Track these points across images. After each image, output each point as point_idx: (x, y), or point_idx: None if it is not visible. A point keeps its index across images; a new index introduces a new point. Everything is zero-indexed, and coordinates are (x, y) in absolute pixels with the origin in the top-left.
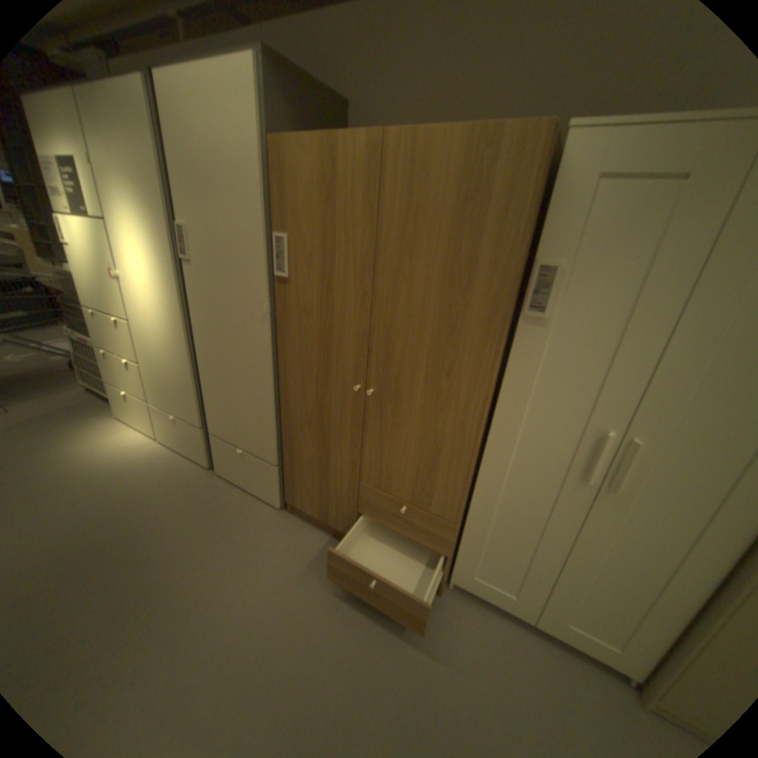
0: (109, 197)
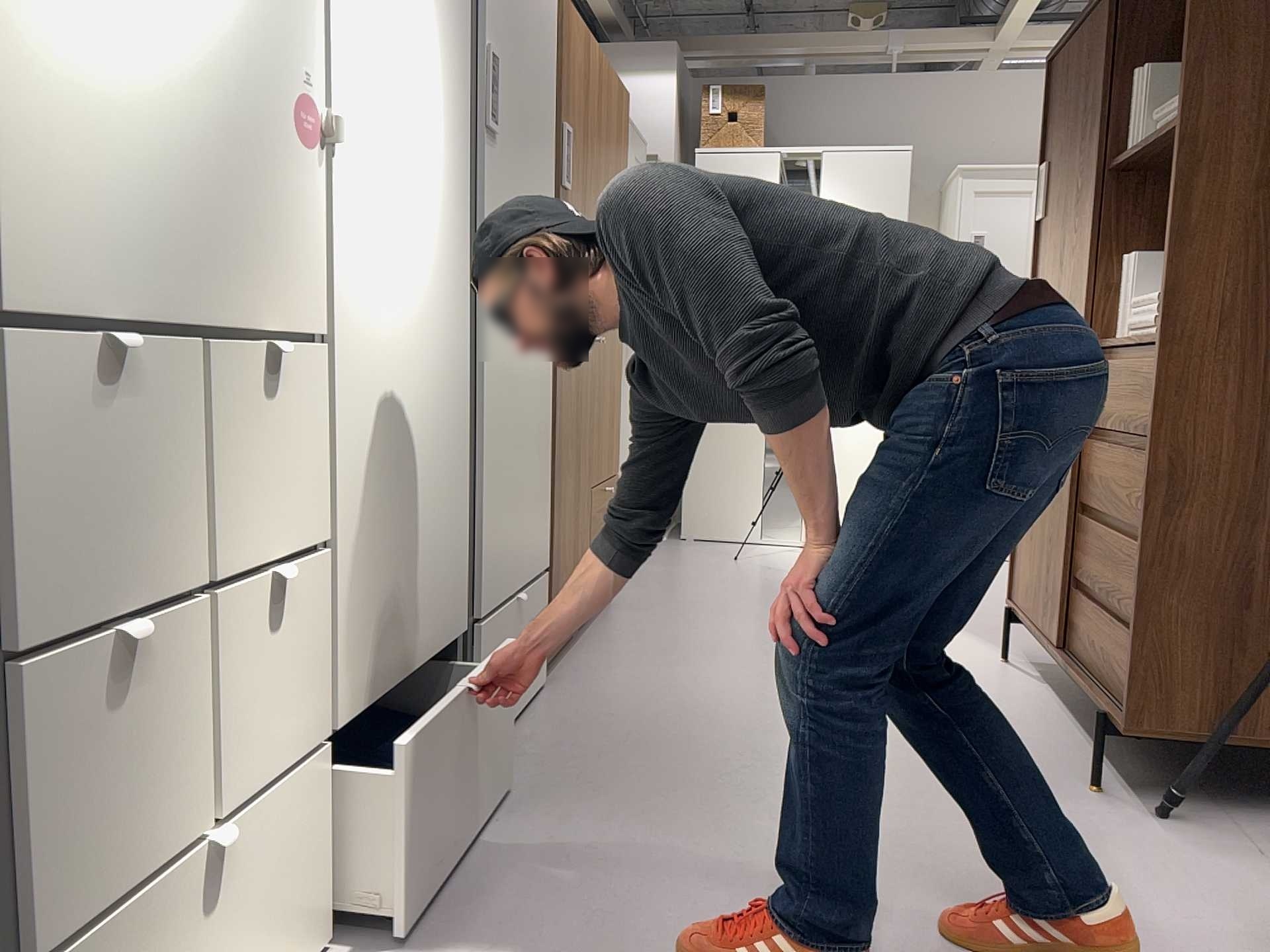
0: None
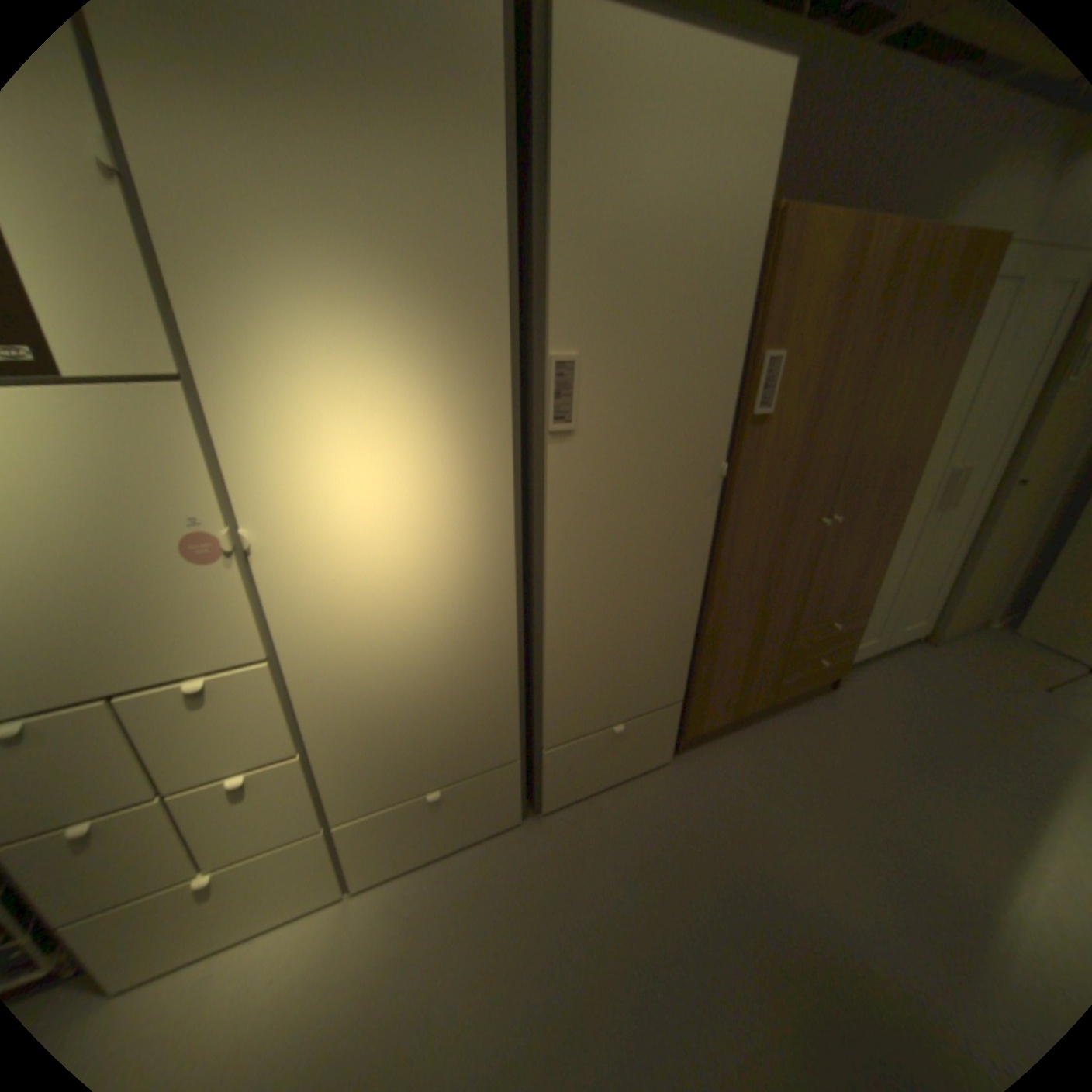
0: (233, 301)
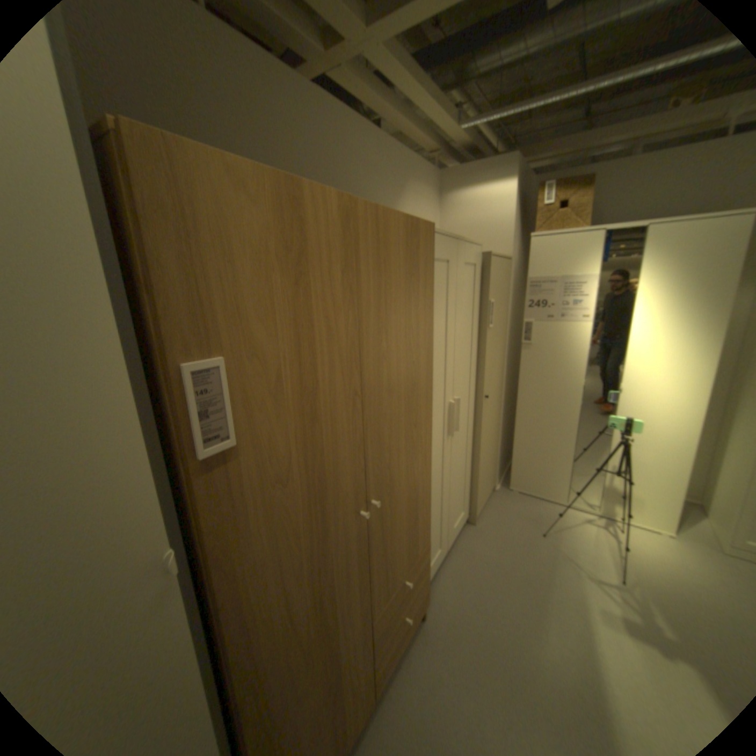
0: None
